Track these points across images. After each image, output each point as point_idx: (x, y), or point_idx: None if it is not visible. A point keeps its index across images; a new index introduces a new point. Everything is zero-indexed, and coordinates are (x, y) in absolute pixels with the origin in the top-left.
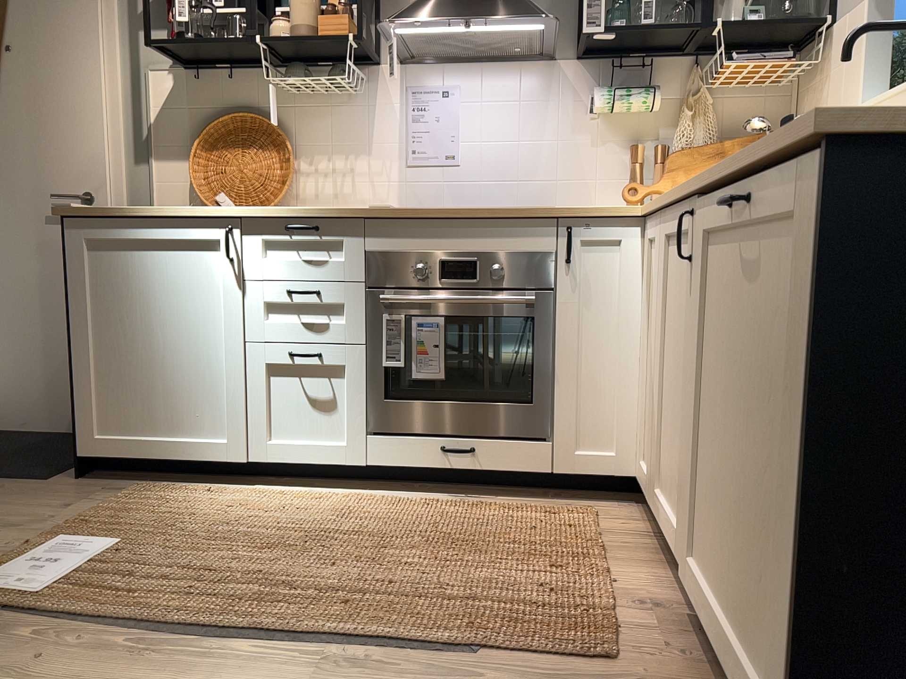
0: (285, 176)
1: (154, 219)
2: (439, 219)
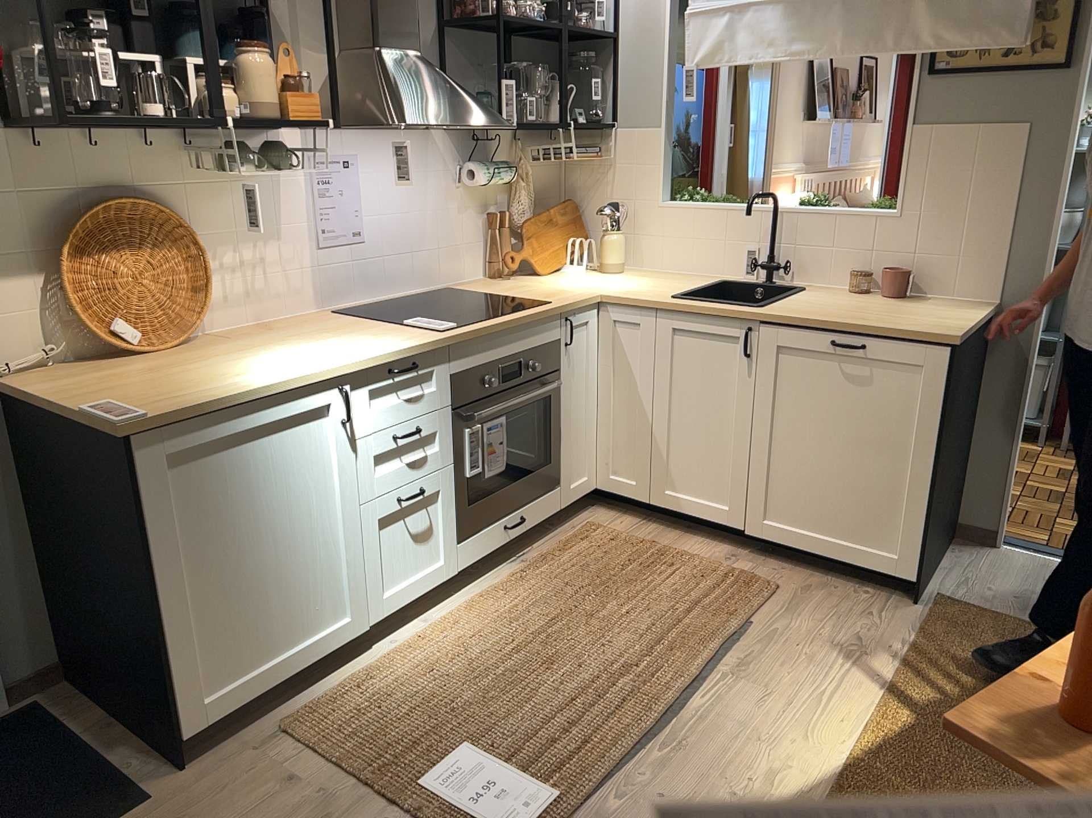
0: (199, 282)
1: (259, 400)
2: (499, 331)
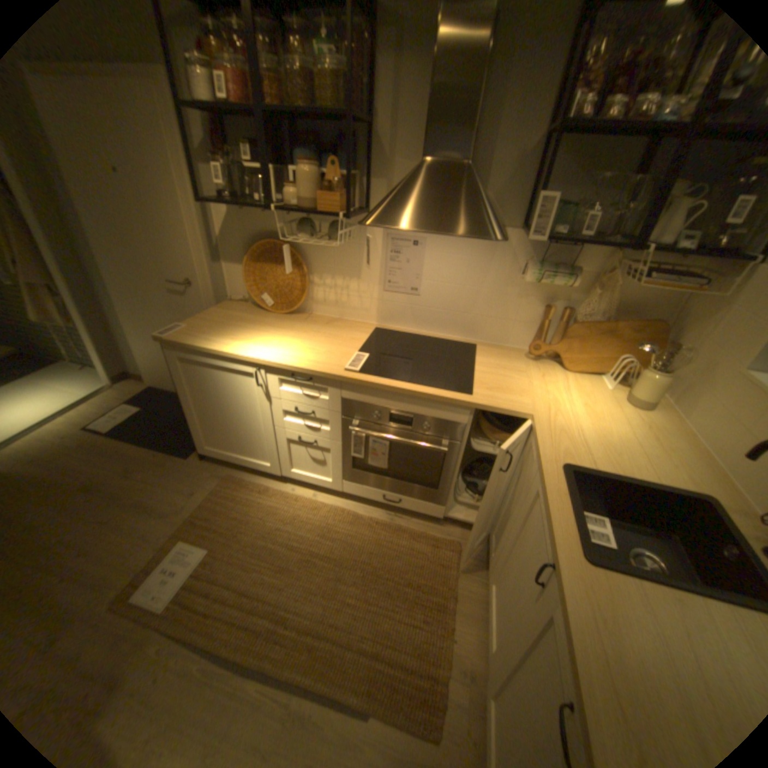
0: (304, 288)
1: (212, 354)
2: (389, 391)
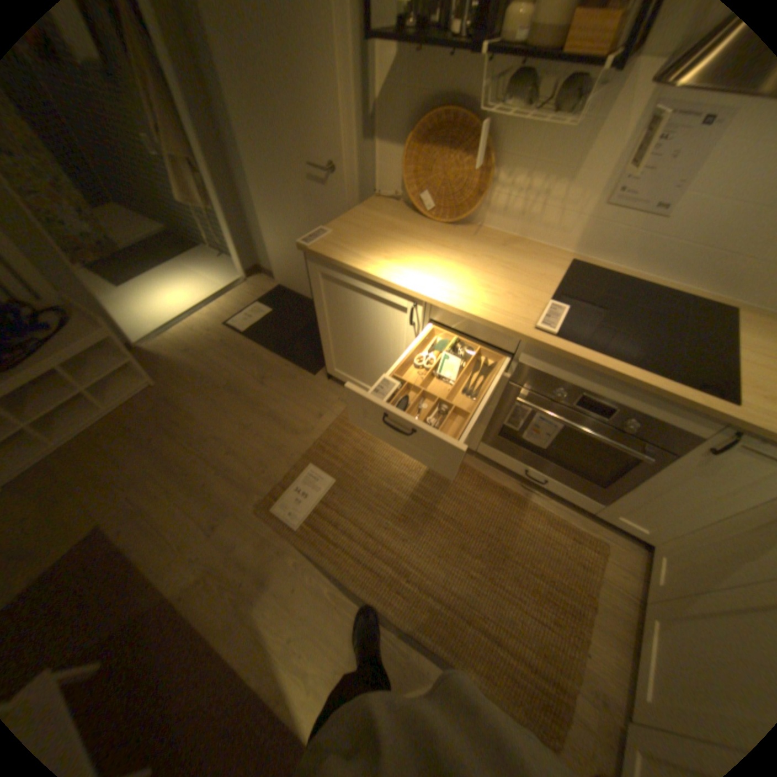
0: (483, 187)
1: (362, 276)
2: (599, 371)
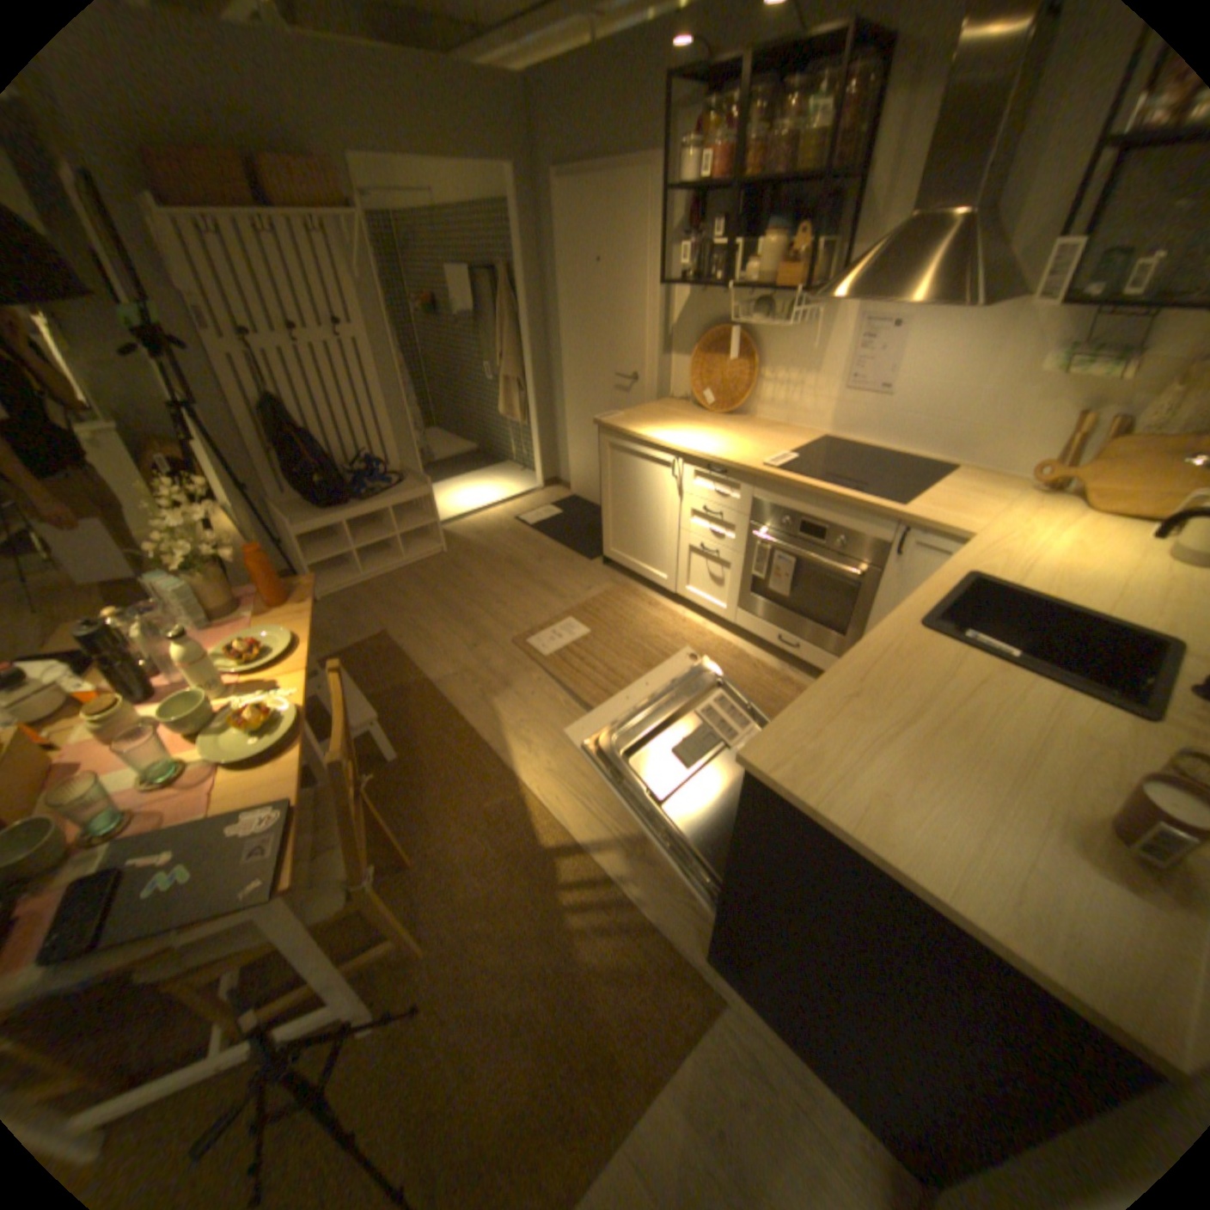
0: (750, 383)
1: (639, 440)
2: (804, 491)
